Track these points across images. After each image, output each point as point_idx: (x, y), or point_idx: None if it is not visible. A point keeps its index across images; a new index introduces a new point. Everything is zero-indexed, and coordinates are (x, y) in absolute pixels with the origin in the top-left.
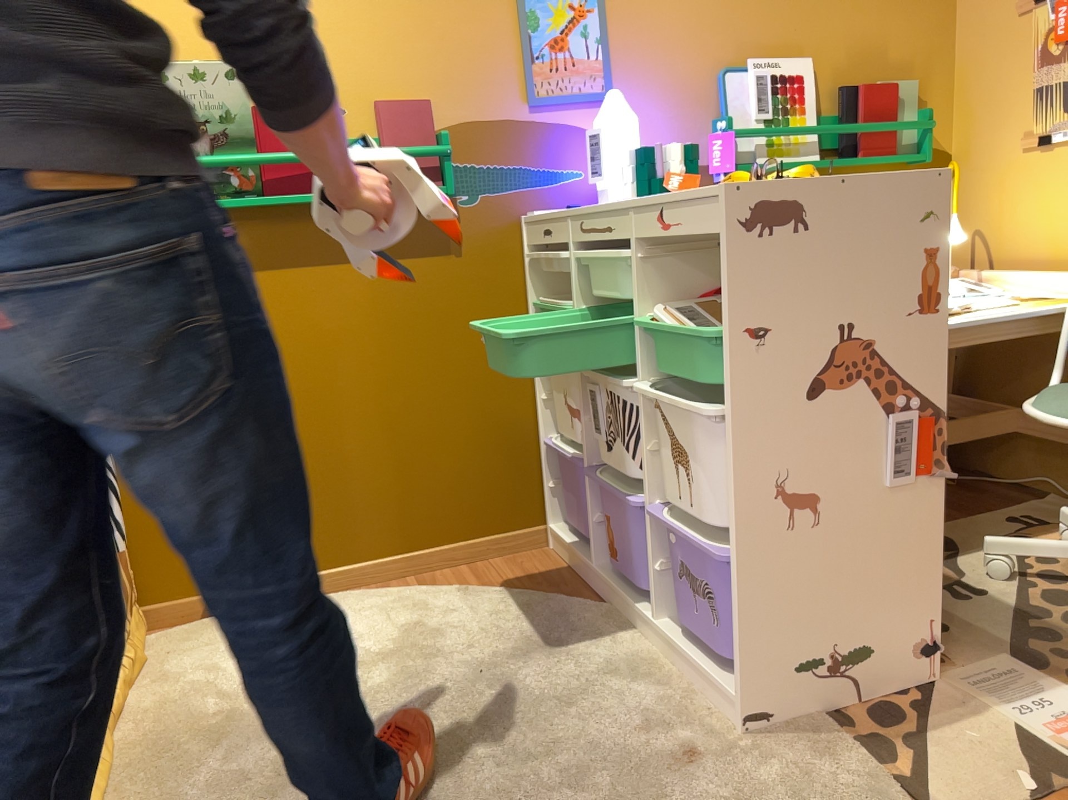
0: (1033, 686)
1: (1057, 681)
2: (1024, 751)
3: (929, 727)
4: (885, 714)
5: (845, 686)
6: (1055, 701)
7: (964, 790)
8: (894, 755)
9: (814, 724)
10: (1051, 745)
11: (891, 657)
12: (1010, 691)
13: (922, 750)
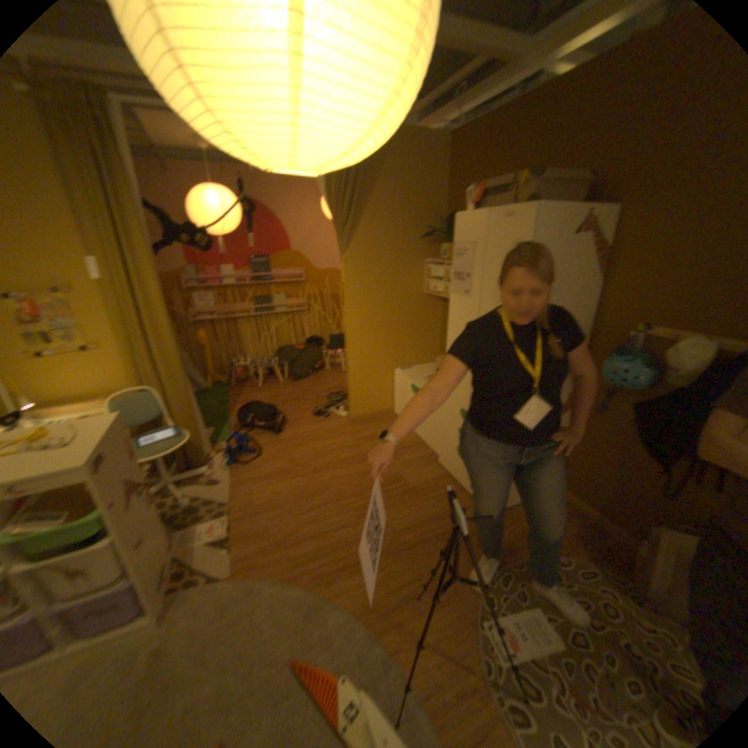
0: (188, 534)
1: (190, 527)
2: (209, 548)
3: (185, 568)
4: (173, 578)
5: (161, 584)
6: (196, 532)
7: (213, 569)
8: (191, 582)
9: (164, 602)
10: (210, 541)
11: (163, 563)
12: (185, 540)
13: (193, 574)
